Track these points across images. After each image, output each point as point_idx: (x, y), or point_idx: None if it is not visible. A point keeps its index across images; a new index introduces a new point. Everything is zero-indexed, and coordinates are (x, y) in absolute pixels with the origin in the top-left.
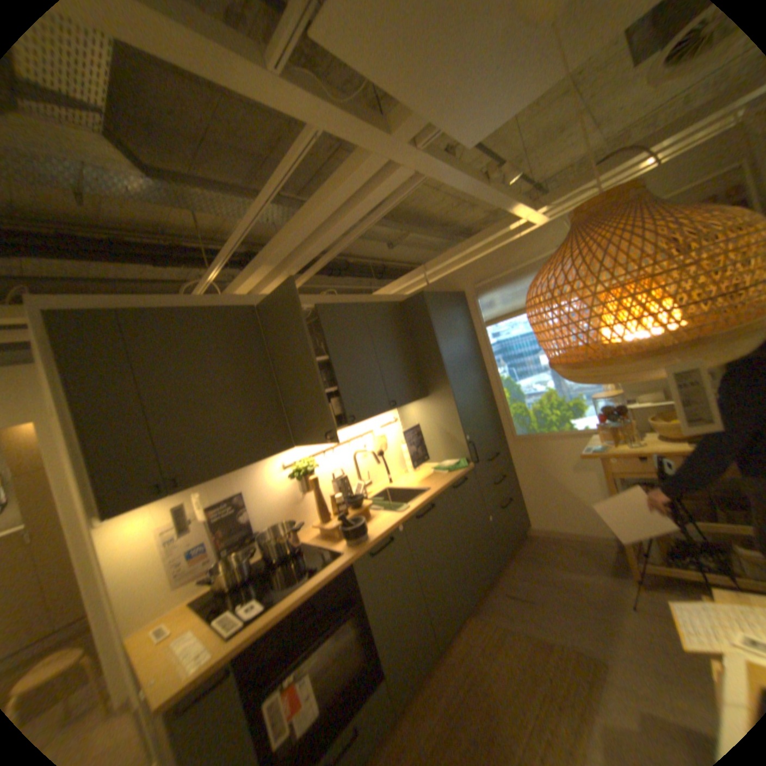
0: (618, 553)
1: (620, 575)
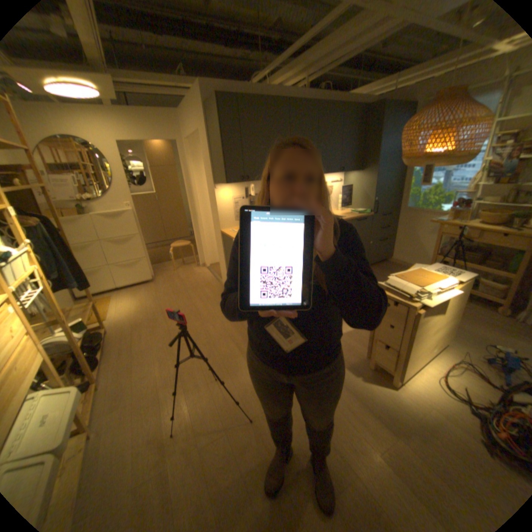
0: None
1: None
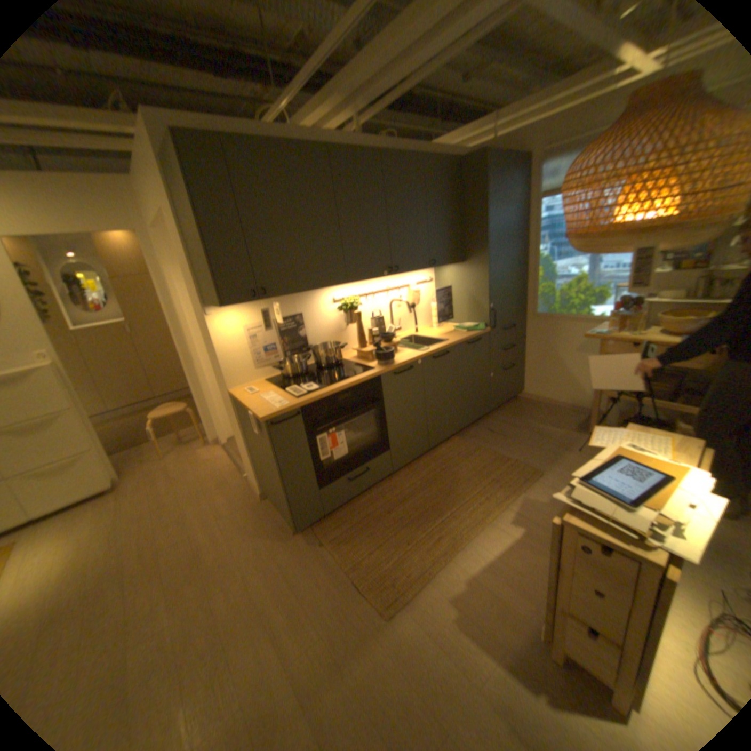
0: (587, 418)
1: (580, 431)
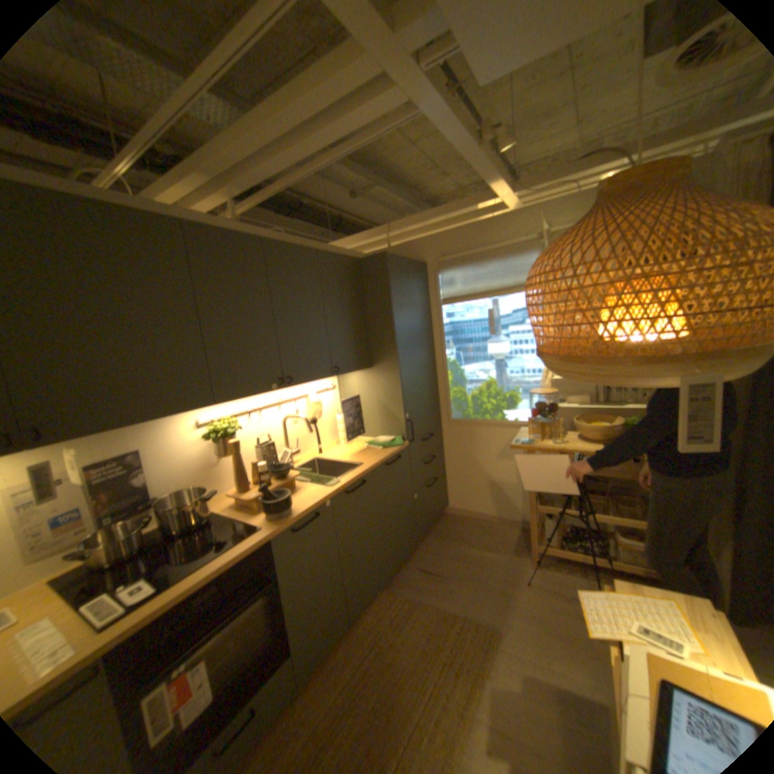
0: (520, 533)
1: (520, 554)
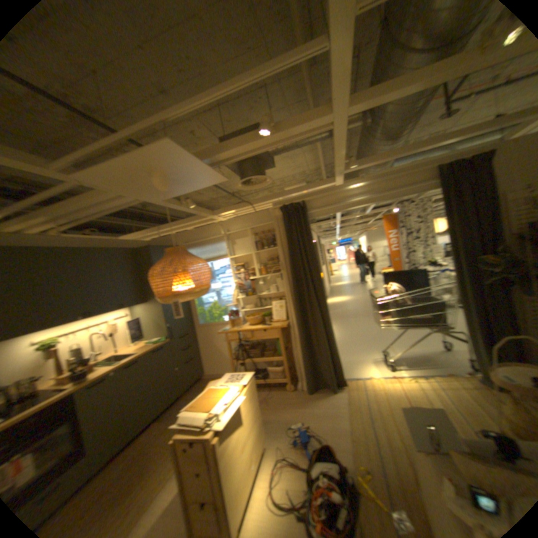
0: None
1: None
